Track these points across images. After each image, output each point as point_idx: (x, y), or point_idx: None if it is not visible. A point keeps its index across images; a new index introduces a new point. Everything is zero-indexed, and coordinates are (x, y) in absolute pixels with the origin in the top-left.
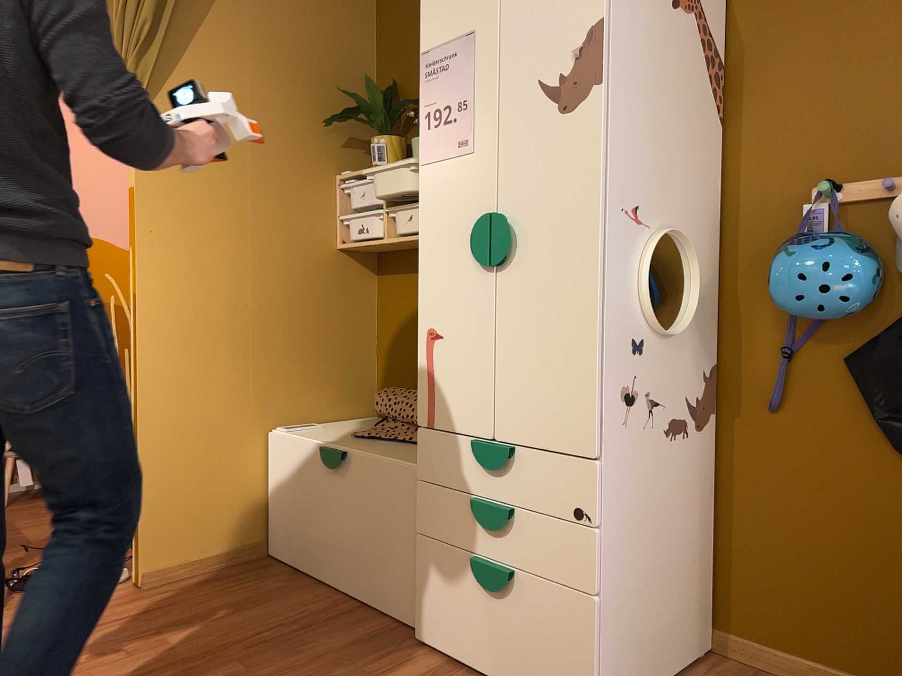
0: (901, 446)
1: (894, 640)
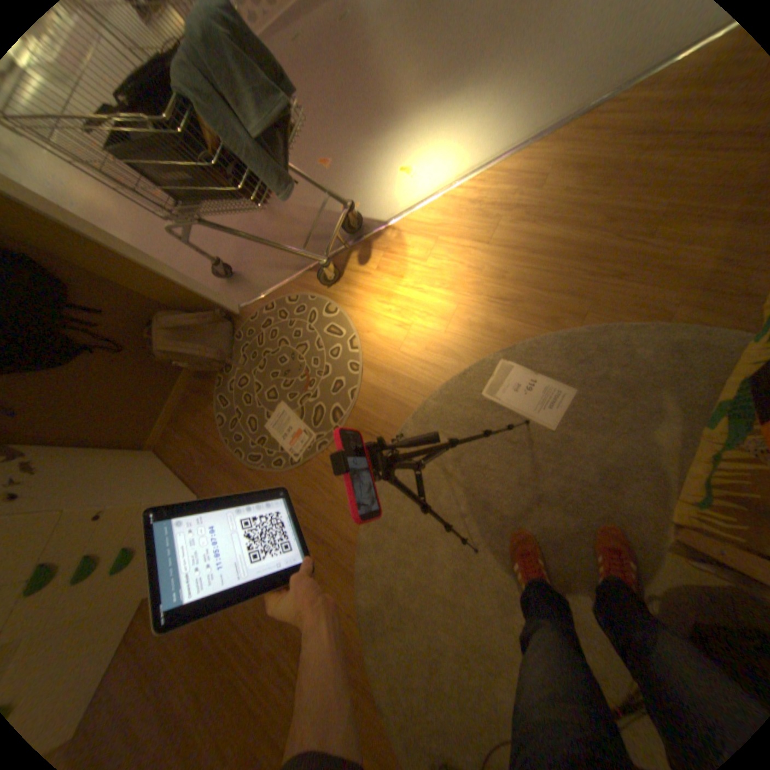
0: (59, 365)
1: (153, 387)
